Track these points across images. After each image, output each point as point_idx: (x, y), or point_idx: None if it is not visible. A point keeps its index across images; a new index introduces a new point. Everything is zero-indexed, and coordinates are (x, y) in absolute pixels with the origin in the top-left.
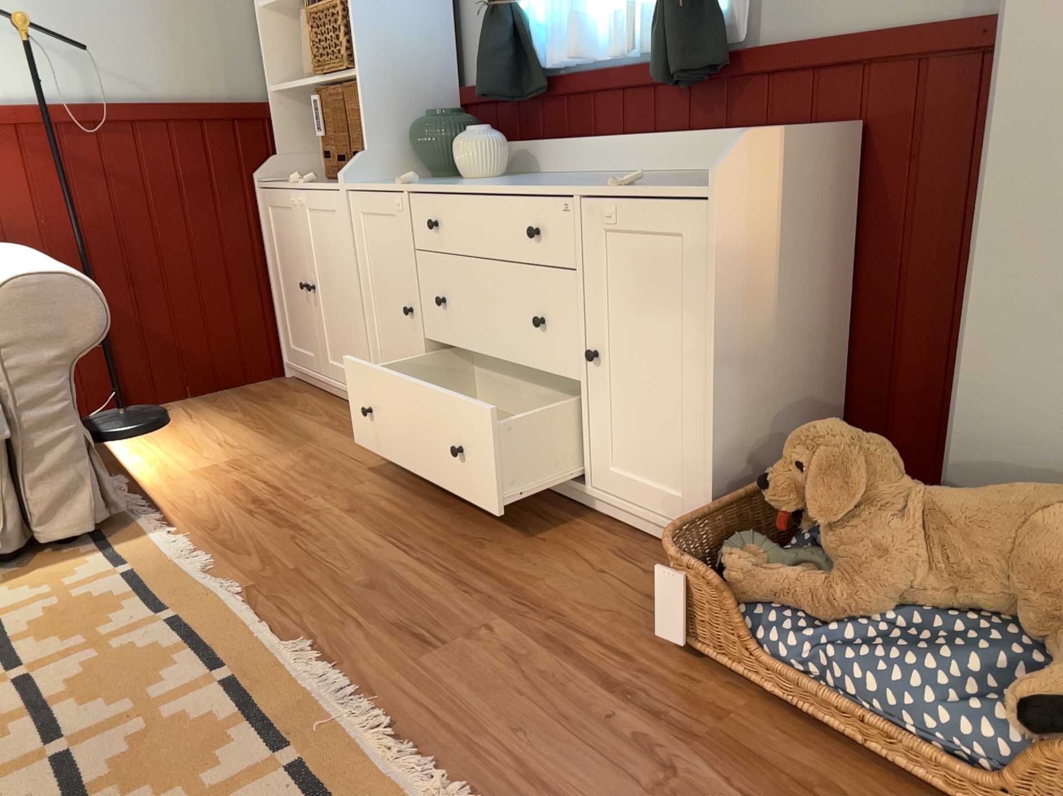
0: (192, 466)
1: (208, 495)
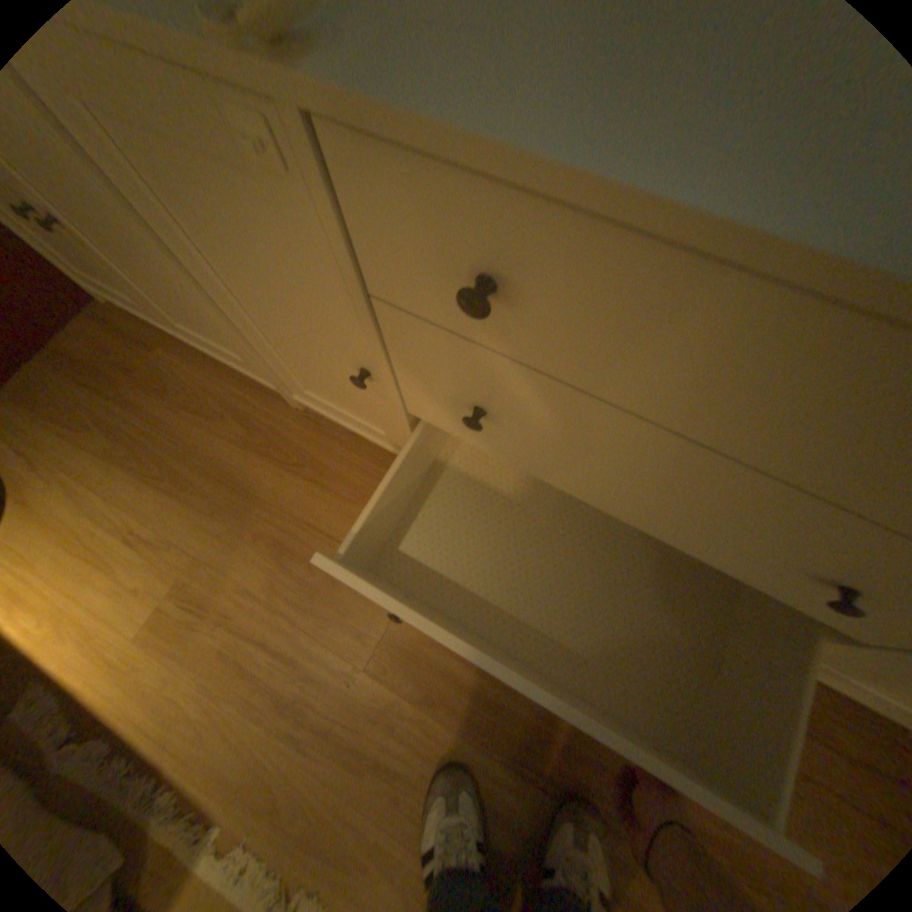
0: (122, 619)
1: (201, 707)
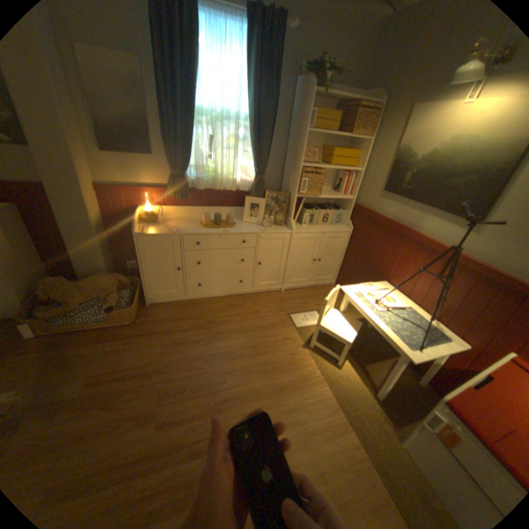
0: None
1: None
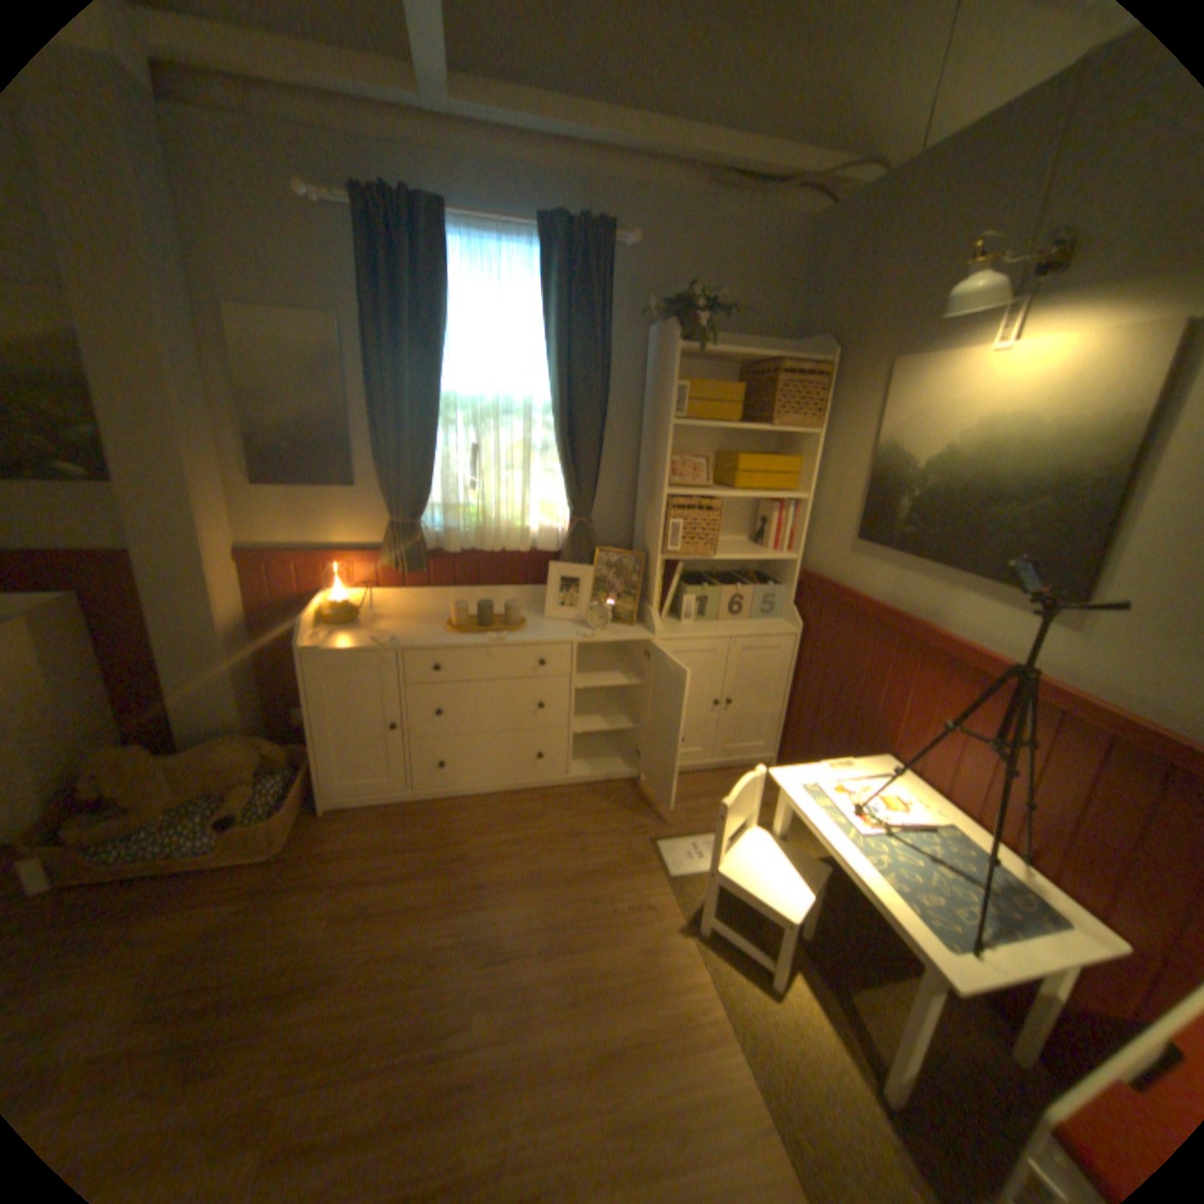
0: None
1: None
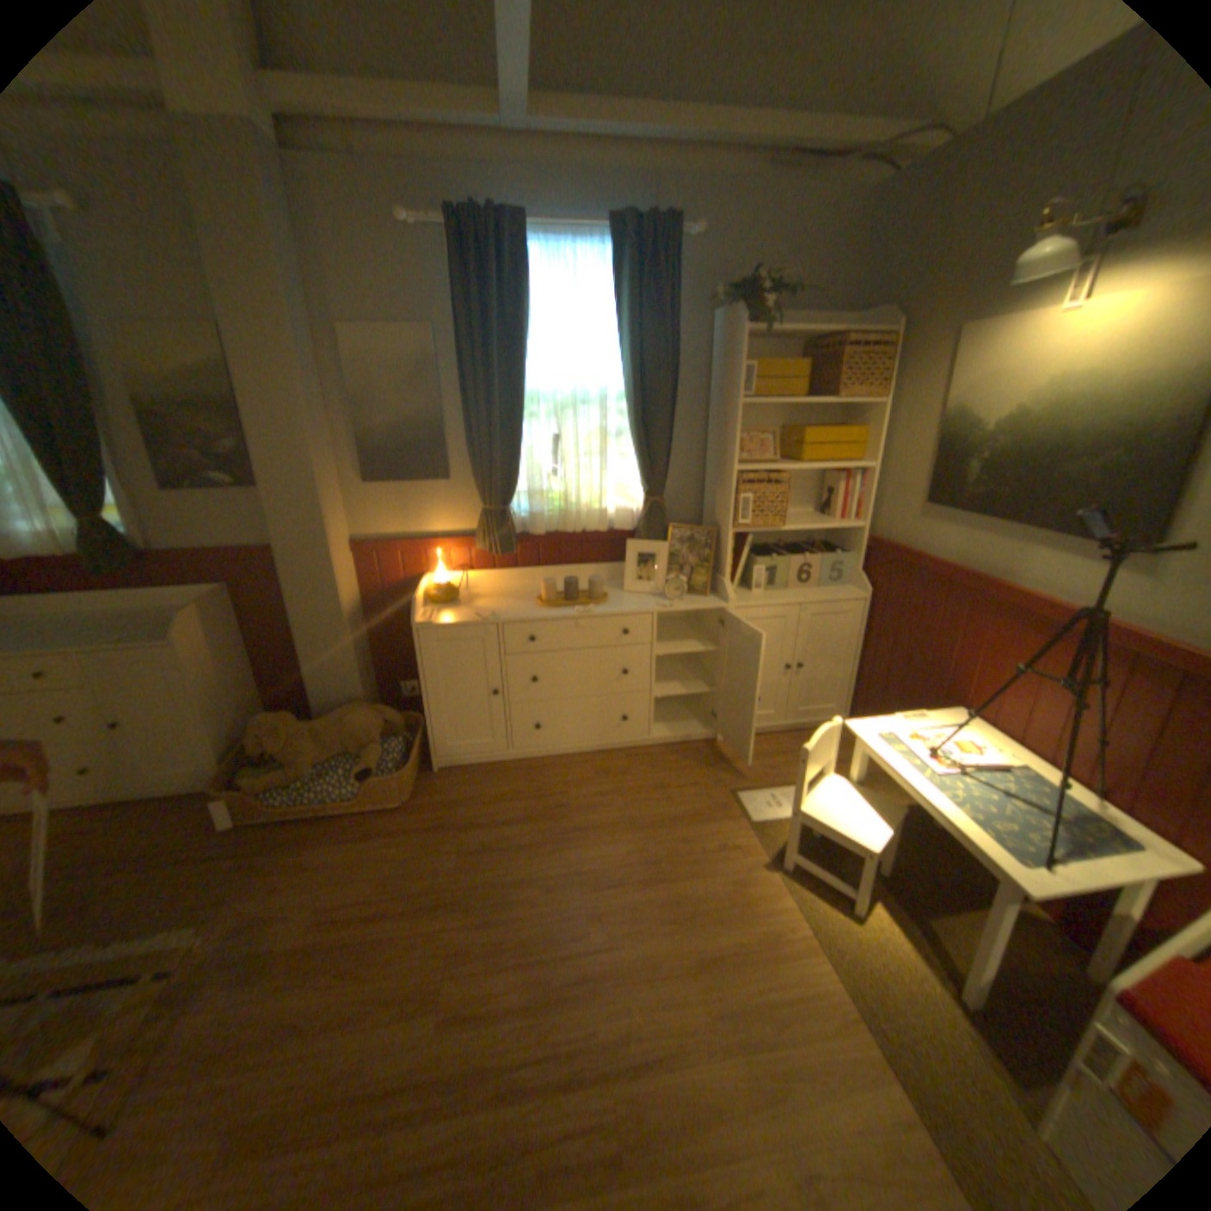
0: None
1: None
